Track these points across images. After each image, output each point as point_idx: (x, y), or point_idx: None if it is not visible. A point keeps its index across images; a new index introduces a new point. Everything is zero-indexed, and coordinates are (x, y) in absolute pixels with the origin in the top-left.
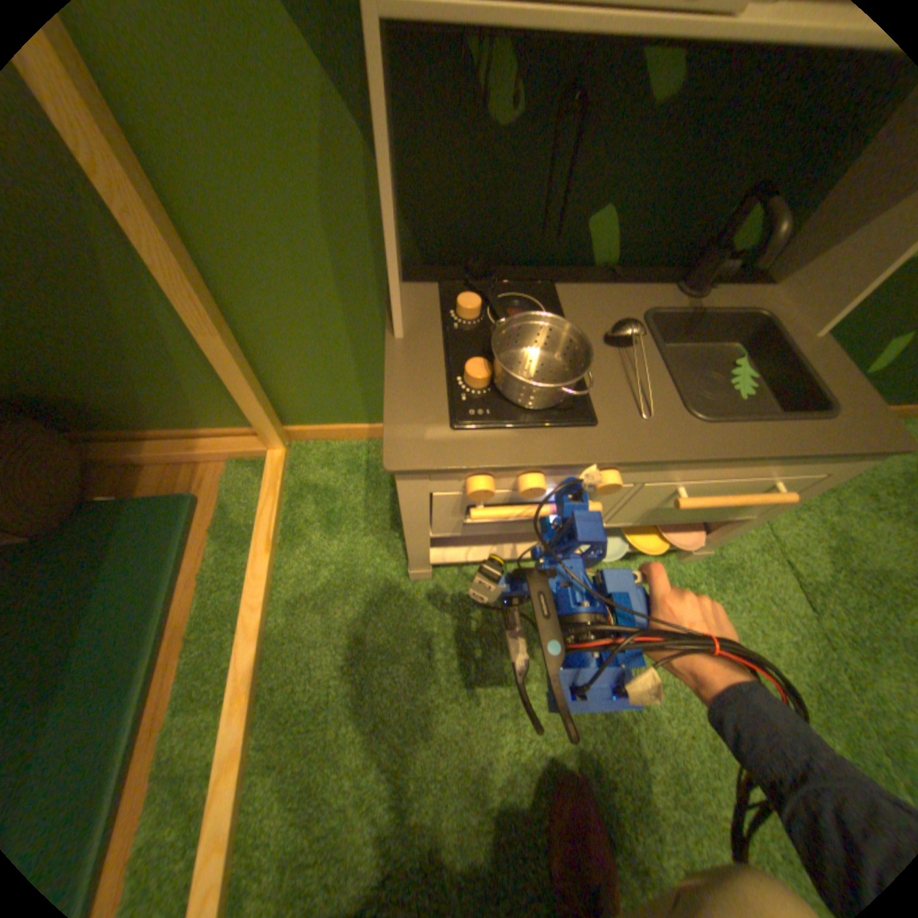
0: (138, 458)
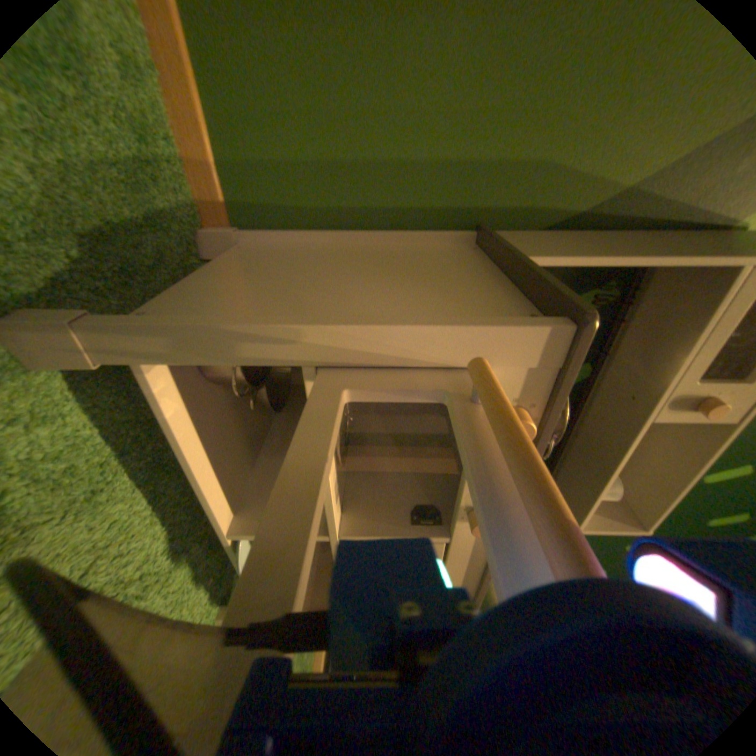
0: None
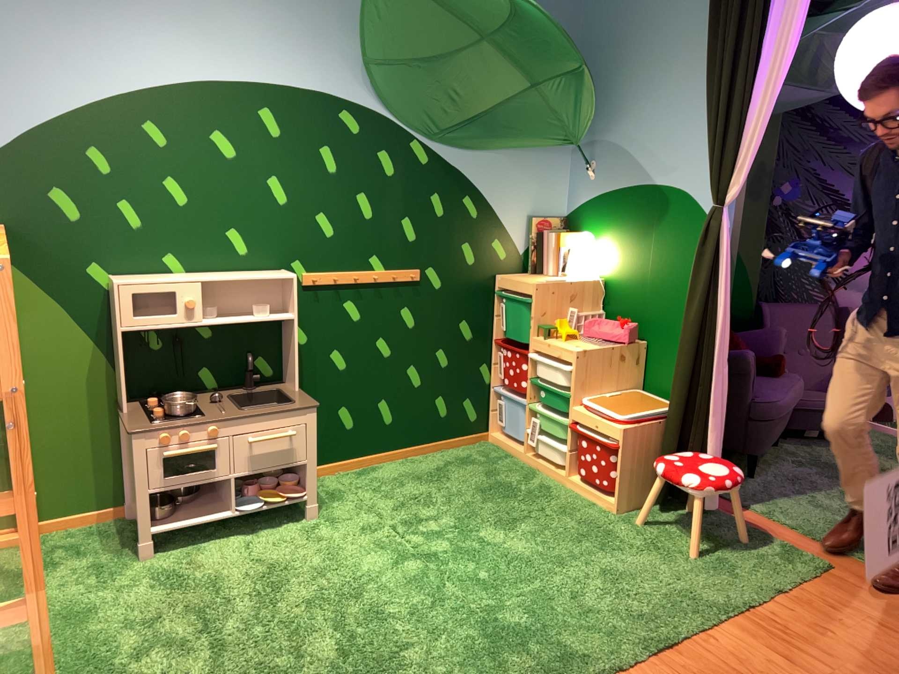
0: None
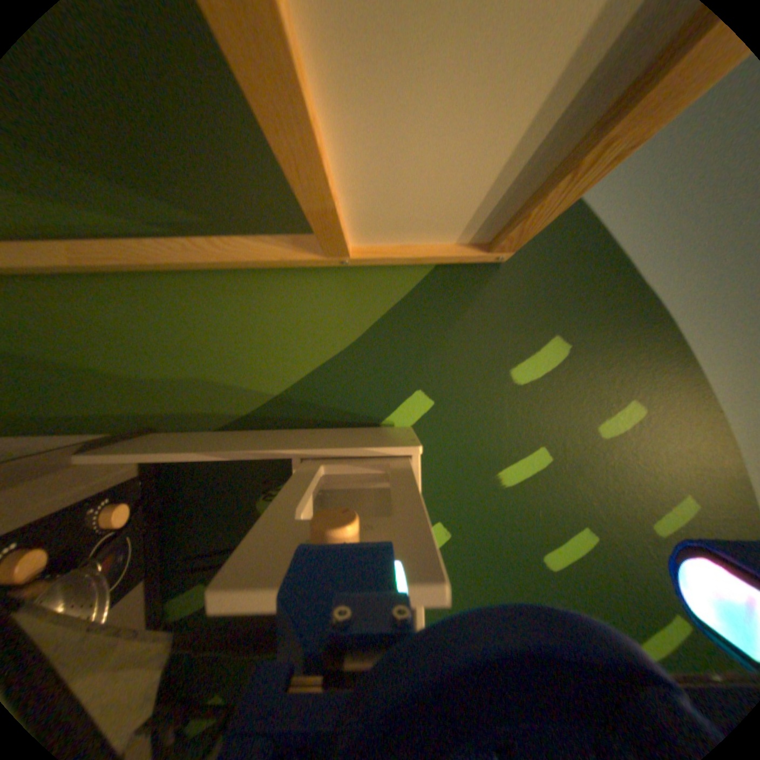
0: None
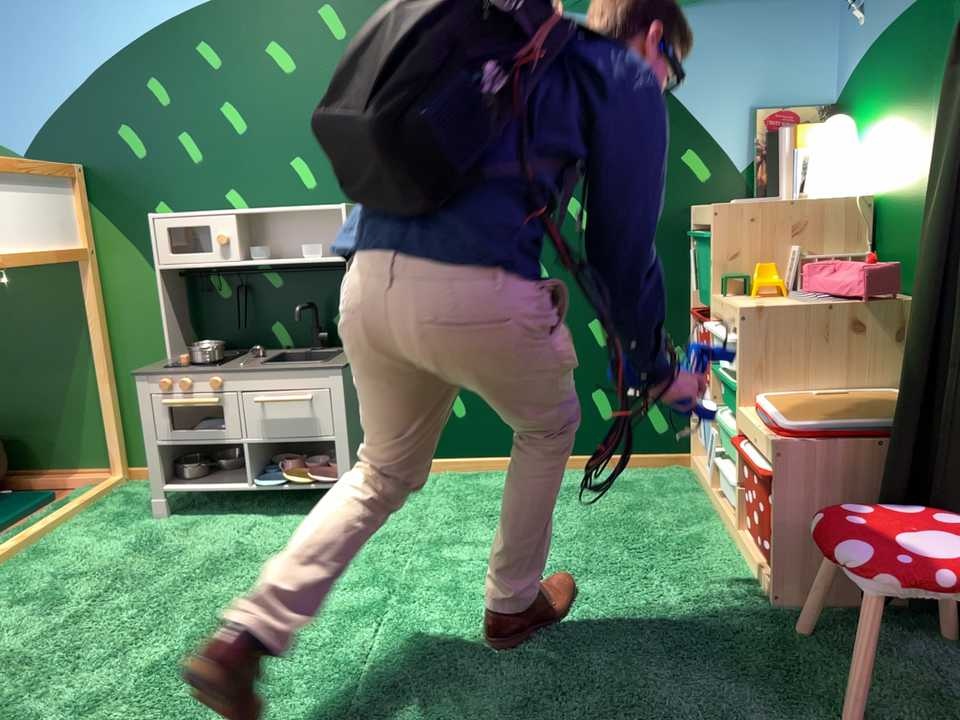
0: (26, 485)
